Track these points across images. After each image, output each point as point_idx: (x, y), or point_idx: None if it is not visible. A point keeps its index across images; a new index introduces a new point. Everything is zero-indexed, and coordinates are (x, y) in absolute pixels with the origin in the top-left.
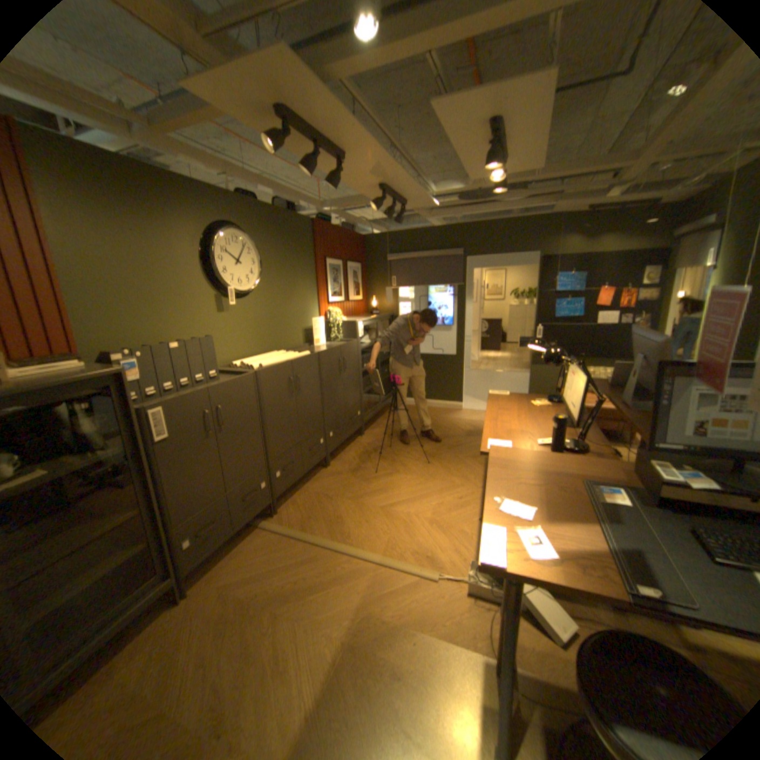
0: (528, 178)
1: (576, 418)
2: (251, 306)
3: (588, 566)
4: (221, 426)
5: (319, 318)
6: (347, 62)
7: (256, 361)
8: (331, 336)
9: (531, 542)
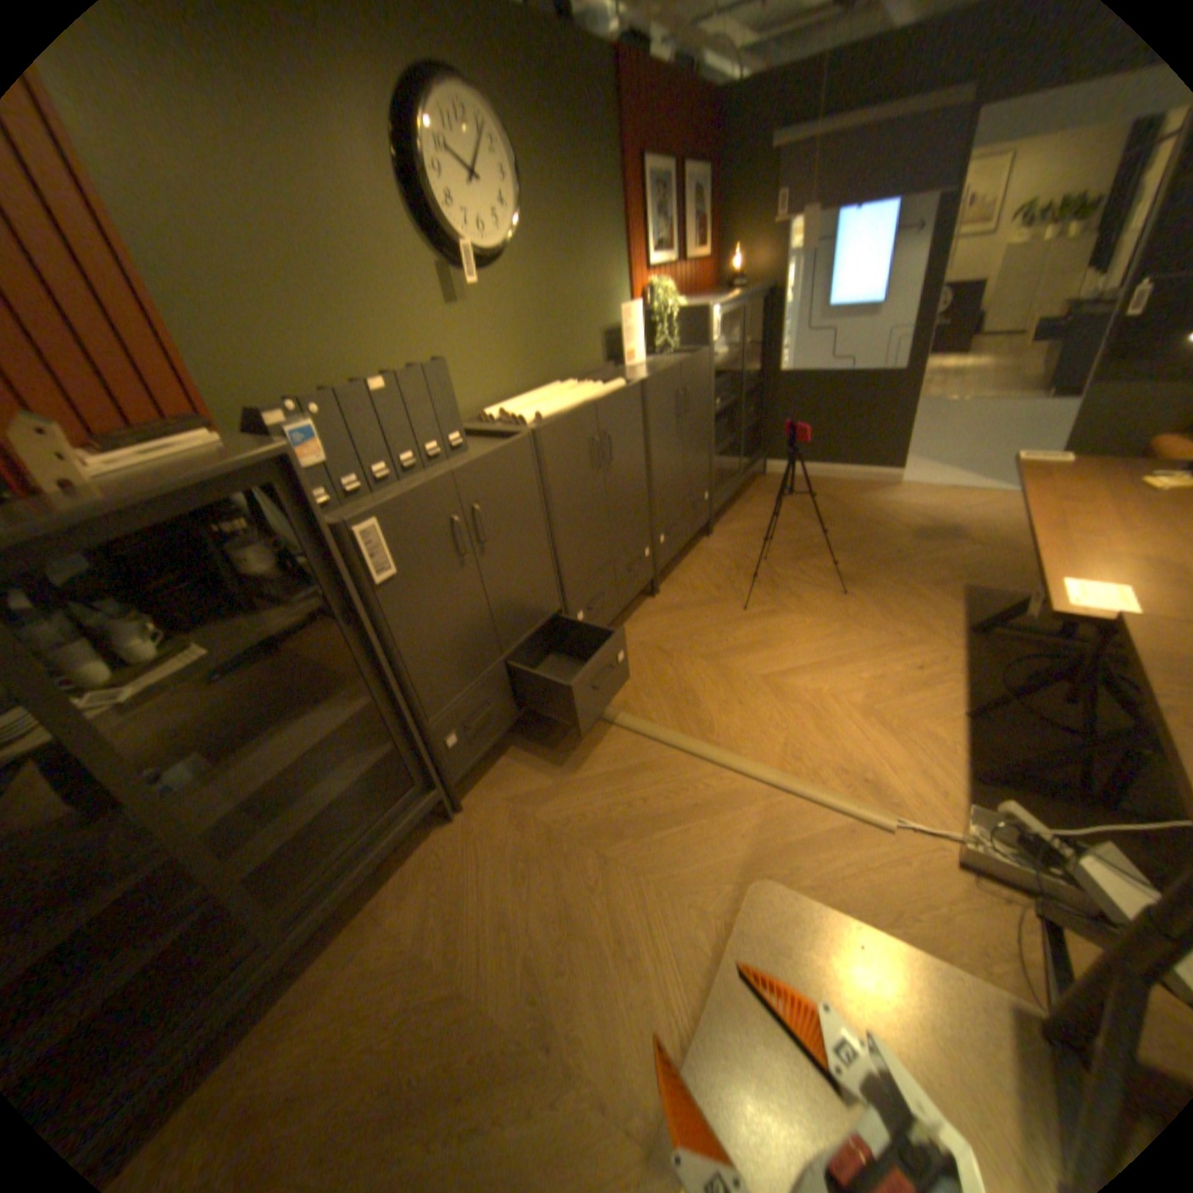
0: None
1: None
2: (506, 288)
3: None
4: (483, 544)
5: (633, 306)
6: None
7: (528, 407)
8: (657, 344)
9: None
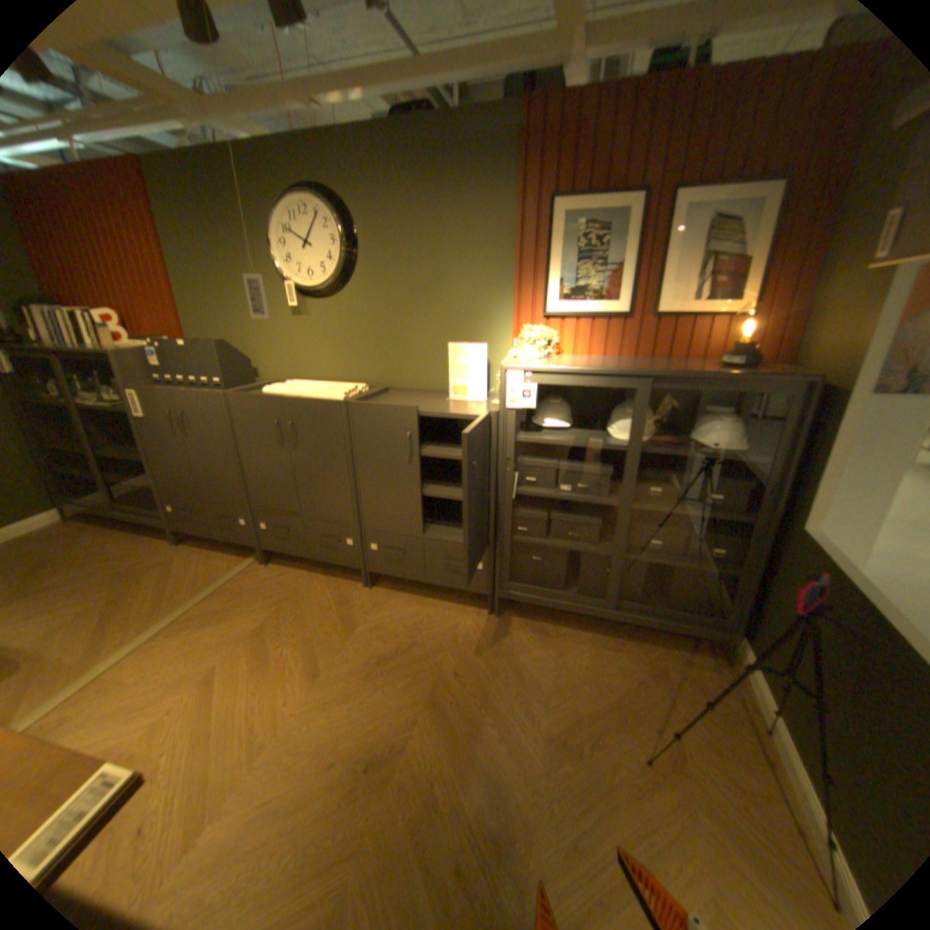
0: None
1: None
2: (341, 311)
3: None
4: (186, 433)
5: (469, 346)
6: None
7: (289, 386)
8: (494, 390)
9: None
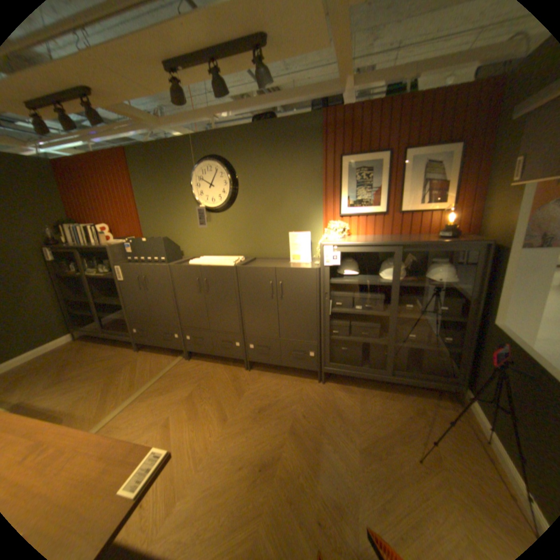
0: None
1: None
2: (229, 218)
3: None
4: (146, 287)
5: (300, 233)
6: None
7: (202, 259)
8: (315, 256)
9: None
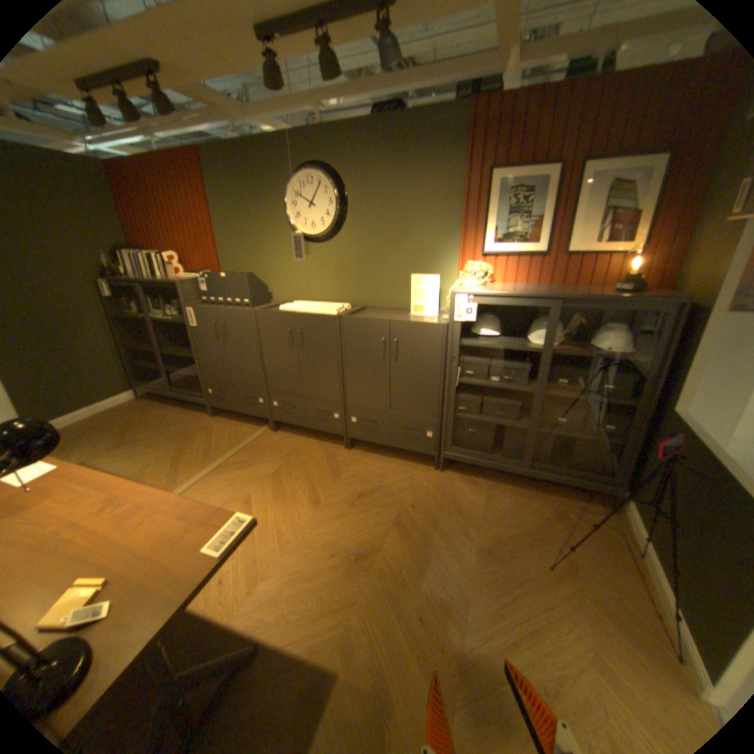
0: None
1: None
2: (333, 252)
3: None
4: (226, 337)
5: (427, 276)
6: None
7: (296, 305)
8: (444, 308)
9: None
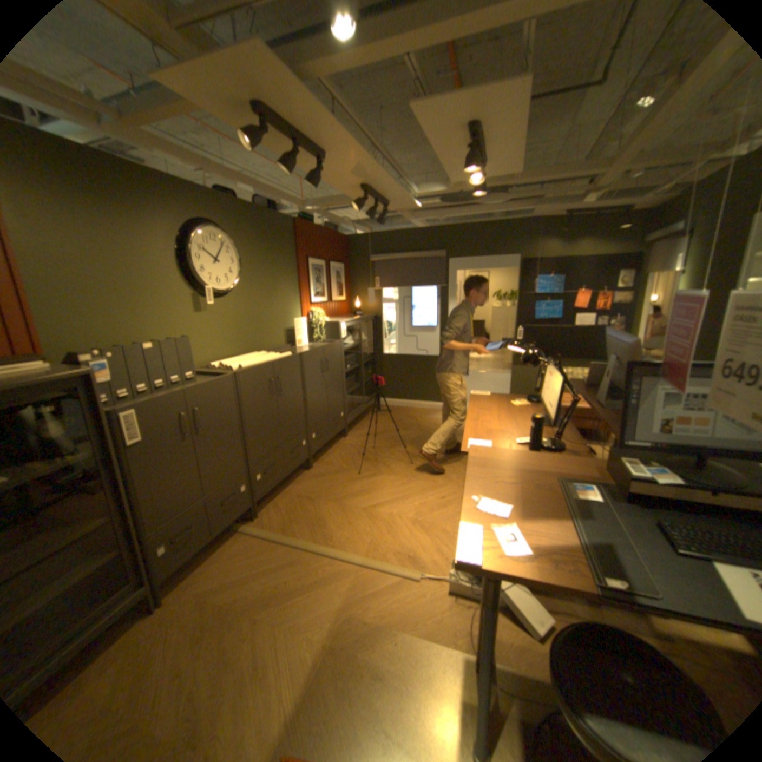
0: (508, 182)
1: (554, 417)
2: (231, 306)
3: (560, 561)
4: (198, 428)
5: (301, 319)
6: (326, 61)
7: (236, 362)
8: (314, 337)
9: (506, 539)
